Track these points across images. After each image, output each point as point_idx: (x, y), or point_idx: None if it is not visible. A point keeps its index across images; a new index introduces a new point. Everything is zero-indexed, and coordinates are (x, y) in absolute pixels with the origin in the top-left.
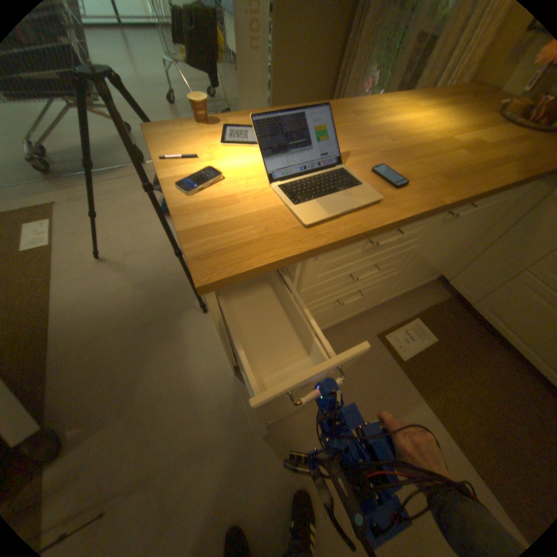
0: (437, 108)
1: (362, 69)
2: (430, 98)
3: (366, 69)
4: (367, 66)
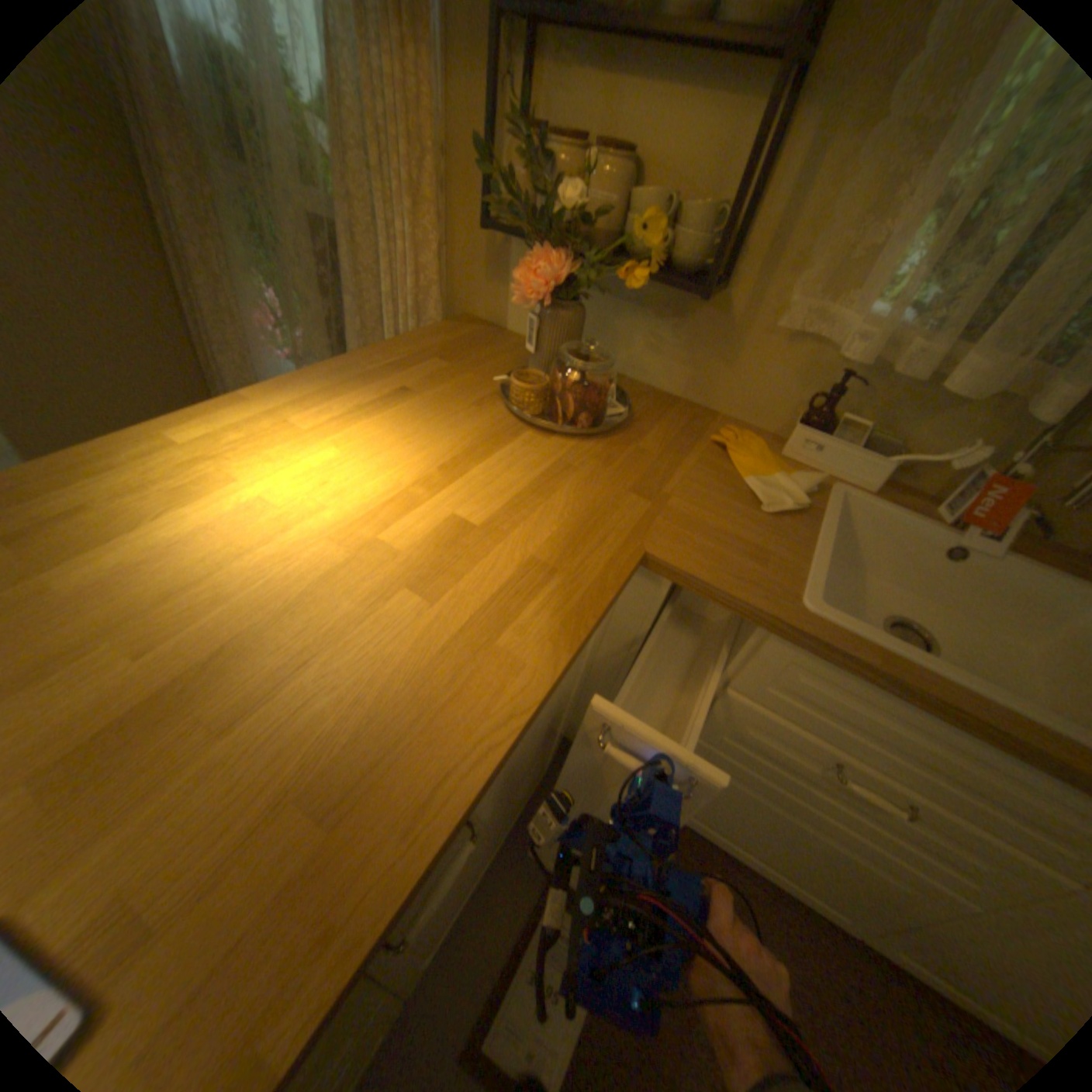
0: (349, 424)
1: (226, 288)
2: (336, 392)
3: (236, 288)
4: (235, 282)
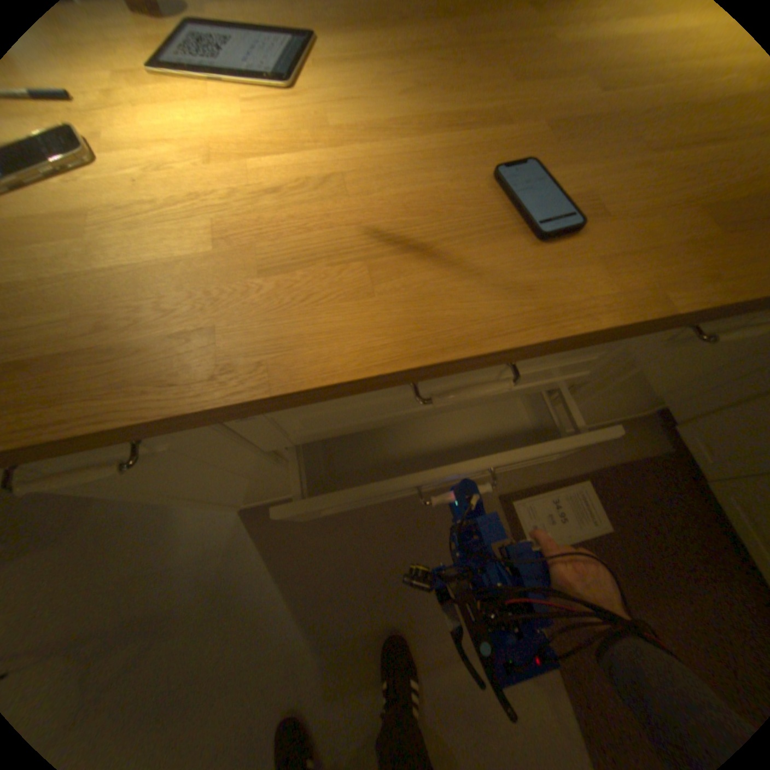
0: None
1: None
2: None
3: None
4: None
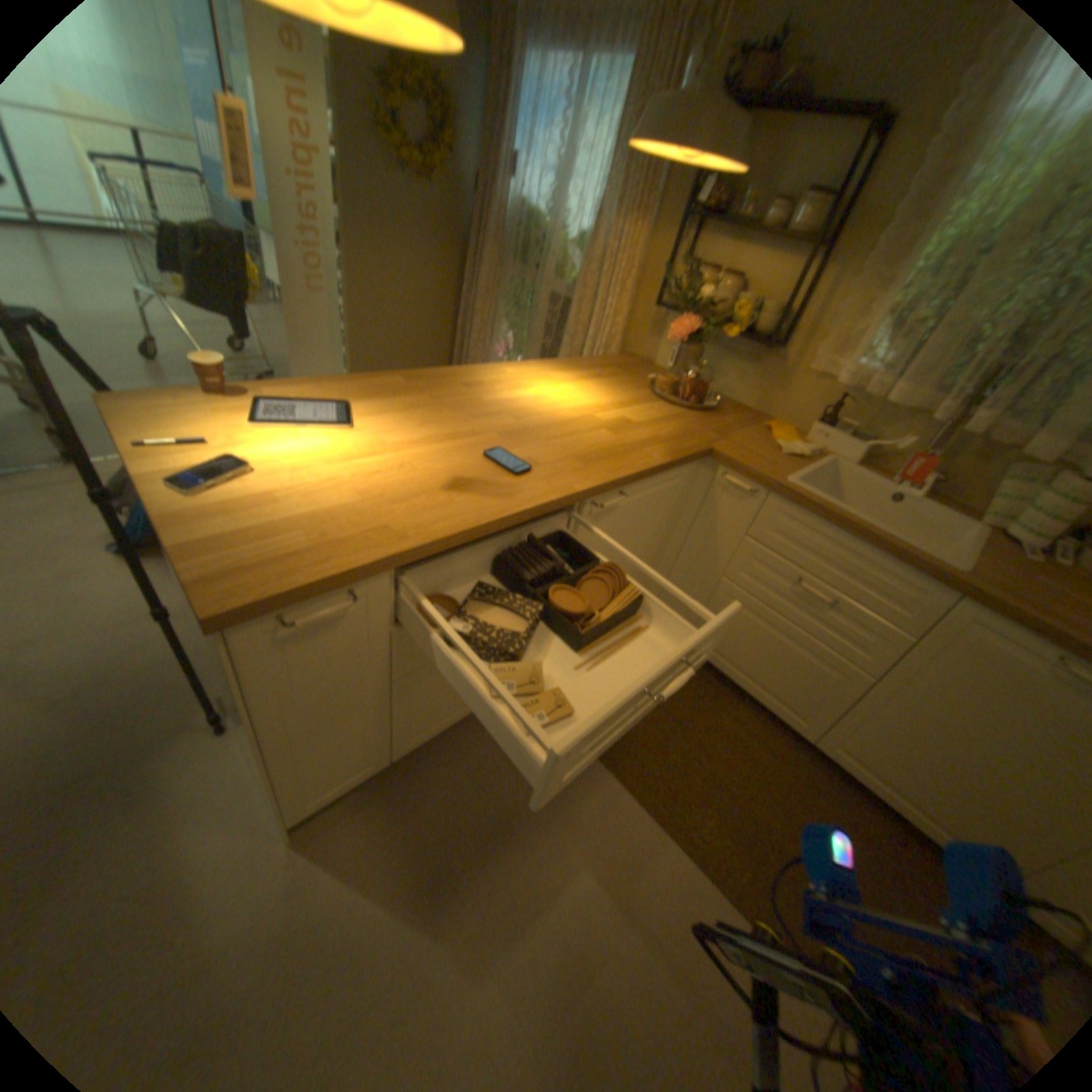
0: (576, 381)
1: (488, 328)
2: (569, 370)
3: (494, 328)
4: (494, 325)
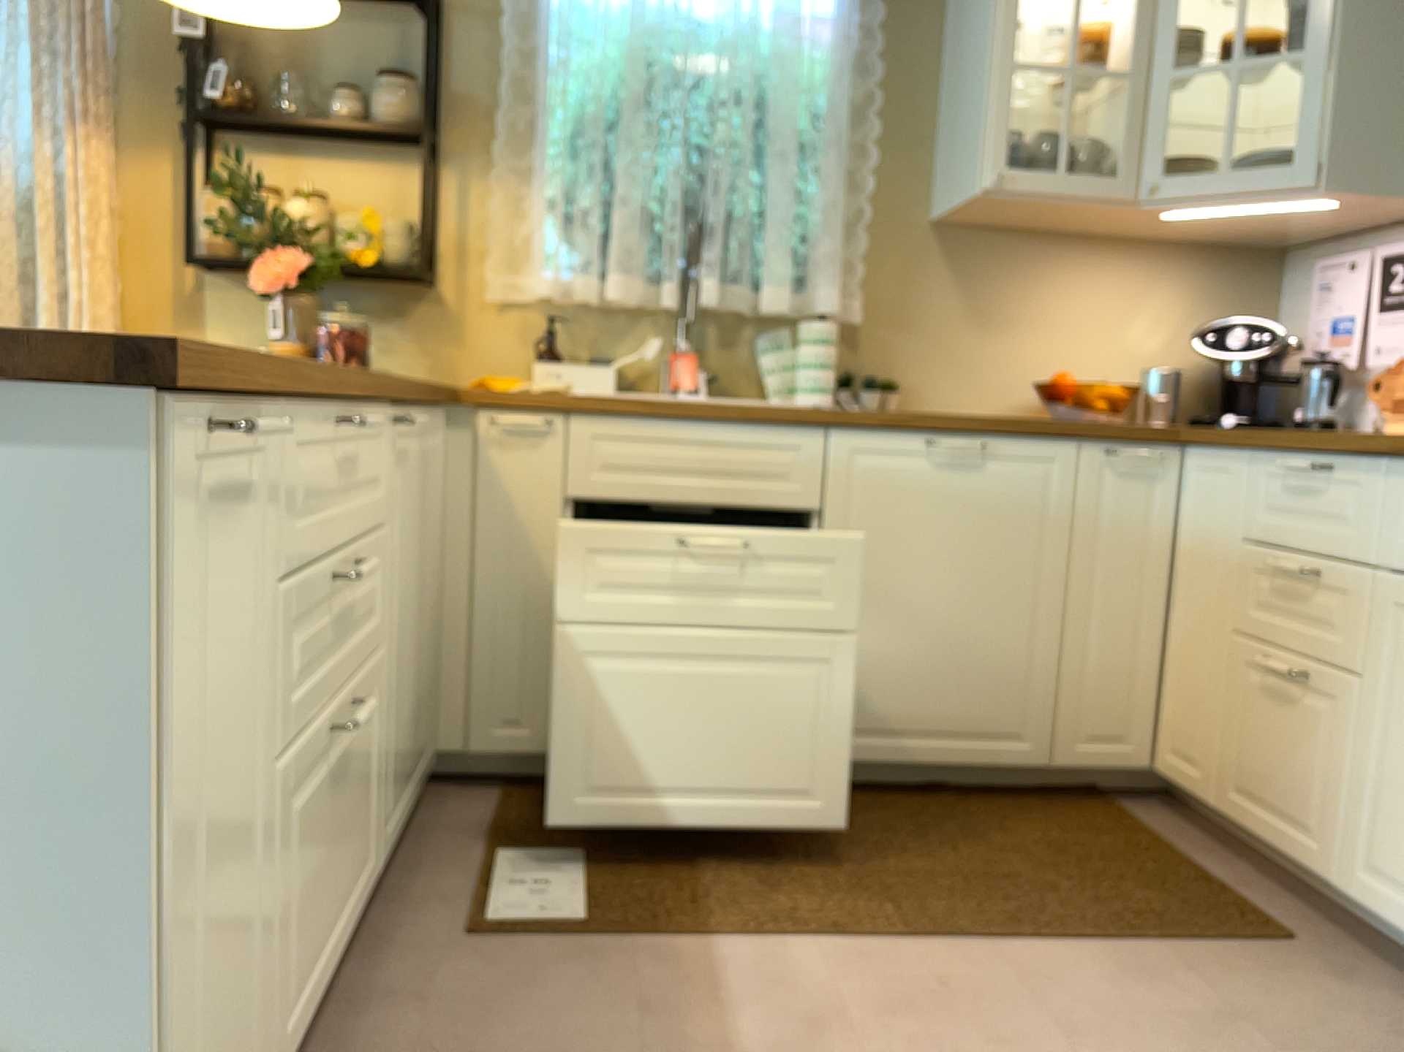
0: None
1: None
2: None
3: None
4: None
